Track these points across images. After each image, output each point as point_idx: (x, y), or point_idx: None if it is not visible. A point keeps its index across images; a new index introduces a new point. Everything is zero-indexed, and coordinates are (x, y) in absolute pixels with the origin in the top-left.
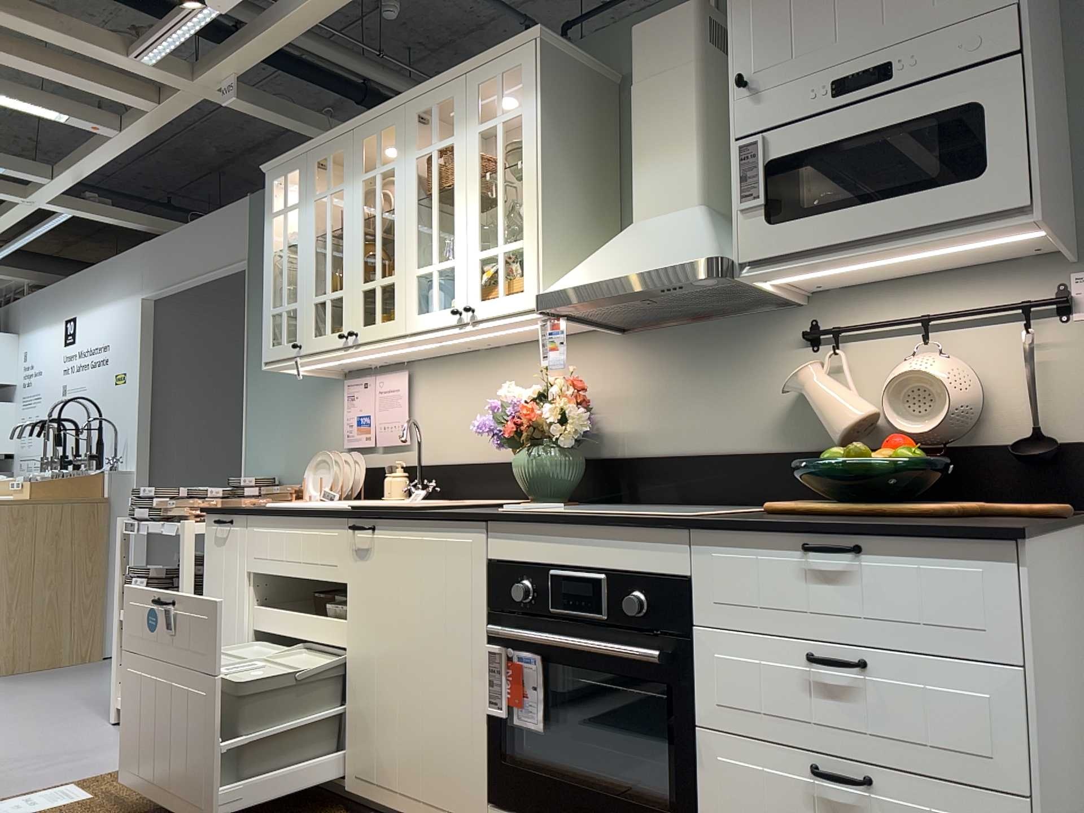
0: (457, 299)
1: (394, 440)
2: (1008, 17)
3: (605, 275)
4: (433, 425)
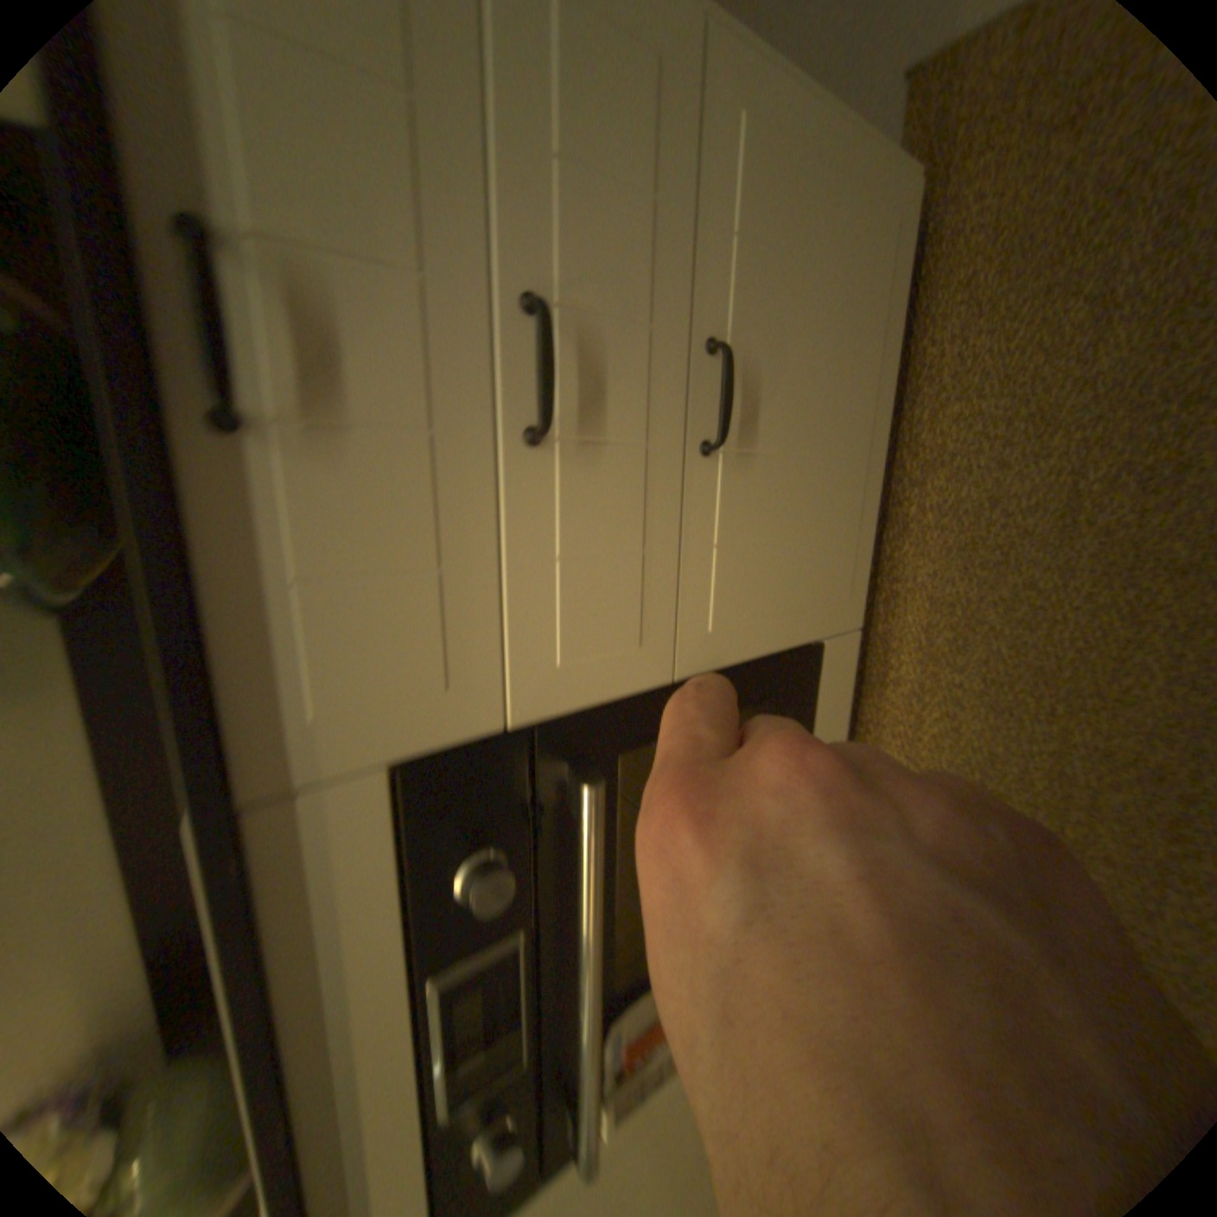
0: None
1: None
2: None
3: None
4: None
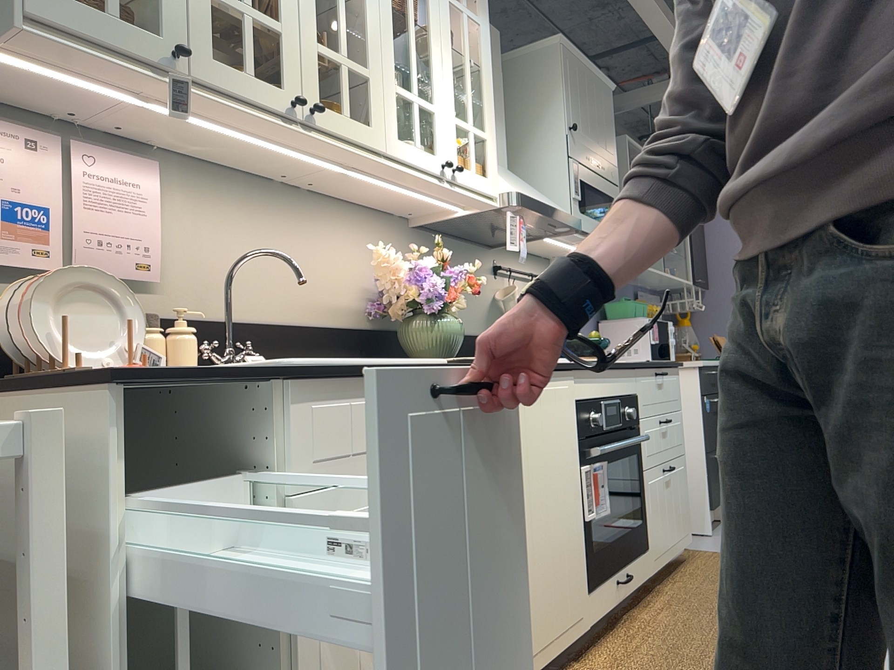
0: (441, 151)
1: (127, 270)
2: (618, 172)
3: (541, 200)
4: (201, 262)
